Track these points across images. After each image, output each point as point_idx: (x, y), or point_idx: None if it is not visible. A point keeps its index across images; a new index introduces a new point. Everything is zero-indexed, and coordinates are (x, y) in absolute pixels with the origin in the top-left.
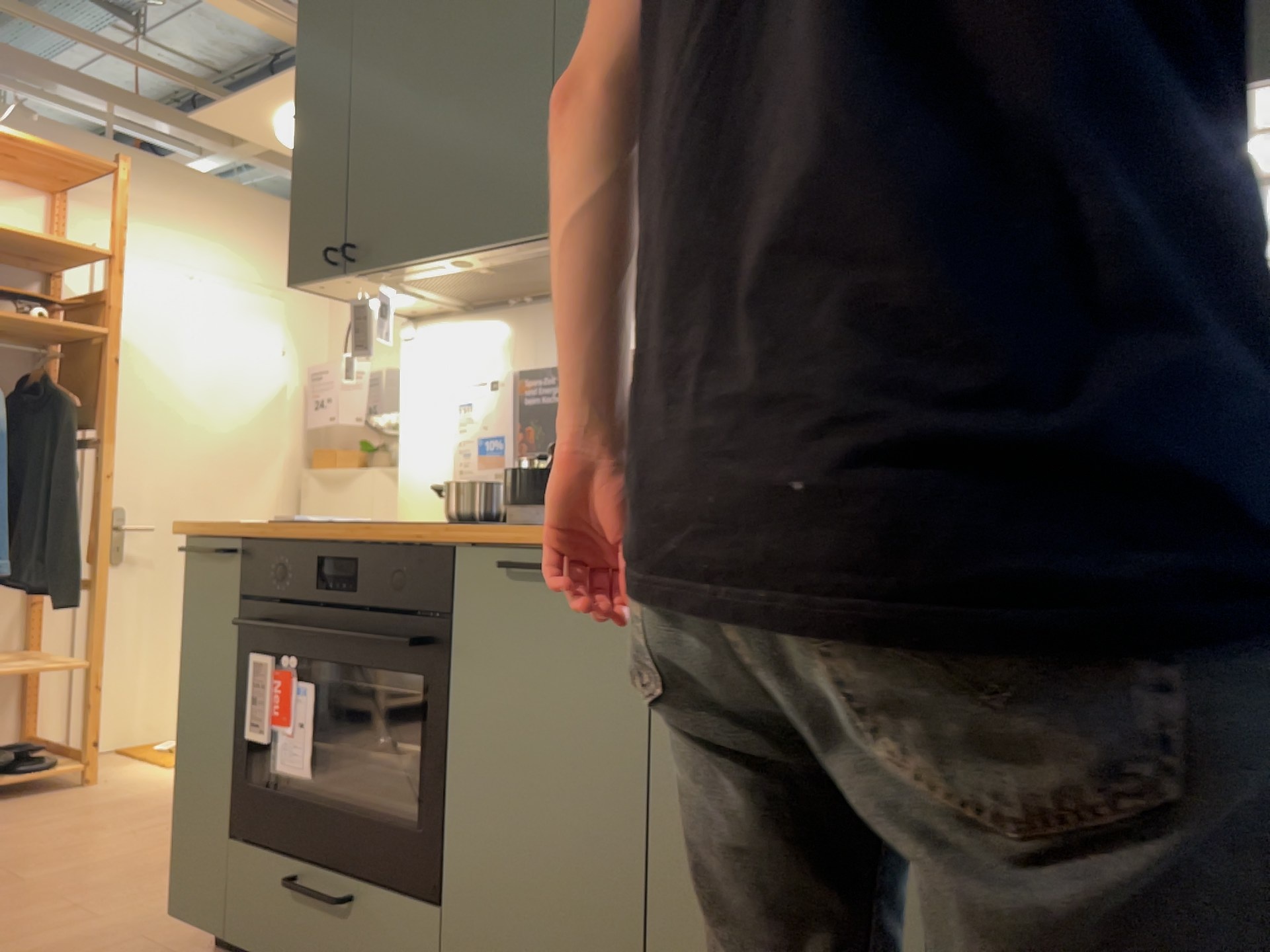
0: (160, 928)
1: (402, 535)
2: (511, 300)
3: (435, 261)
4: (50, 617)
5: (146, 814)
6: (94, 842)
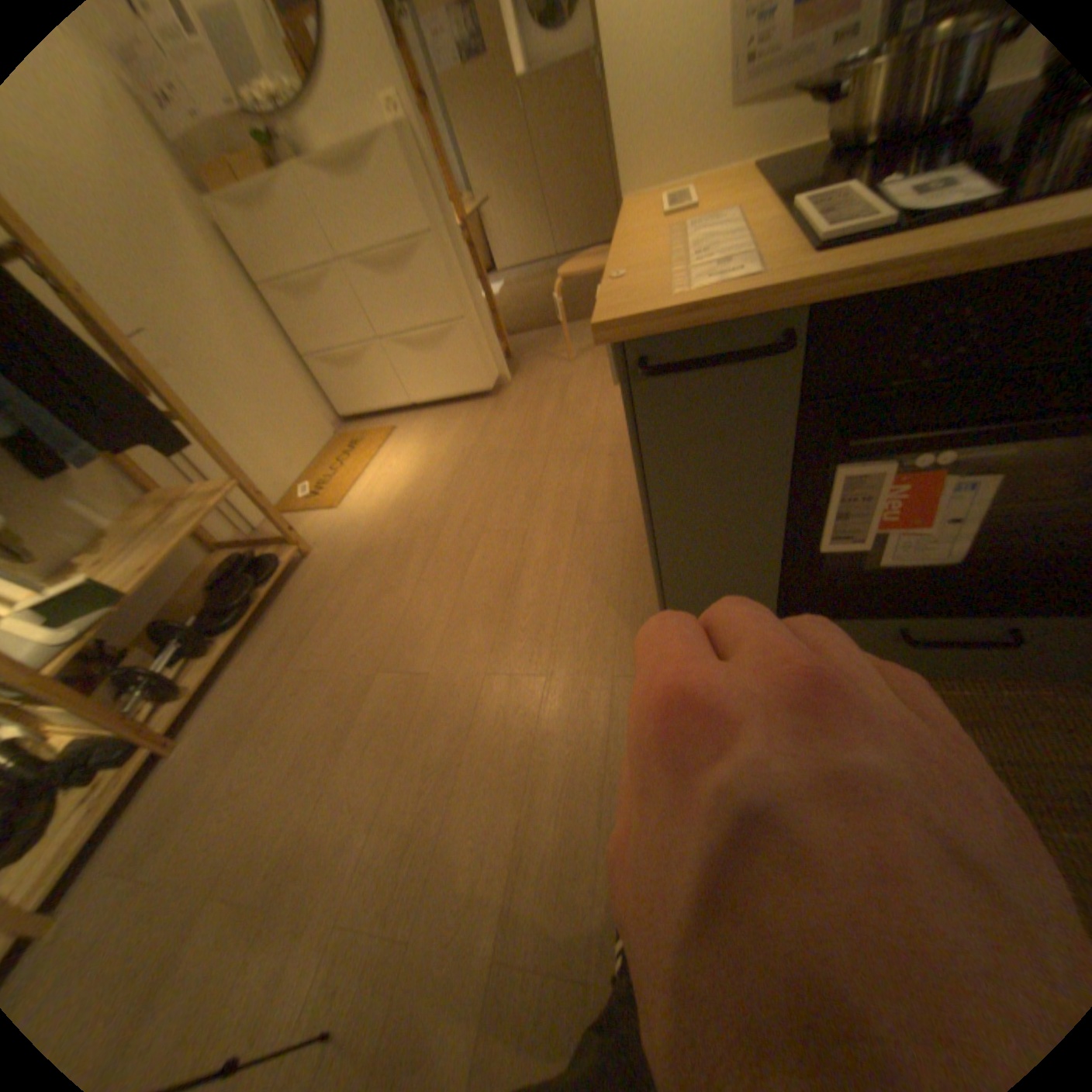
0: (609, 656)
1: None
2: None
3: None
4: (133, 453)
5: (398, 555)
6: (410, 602)
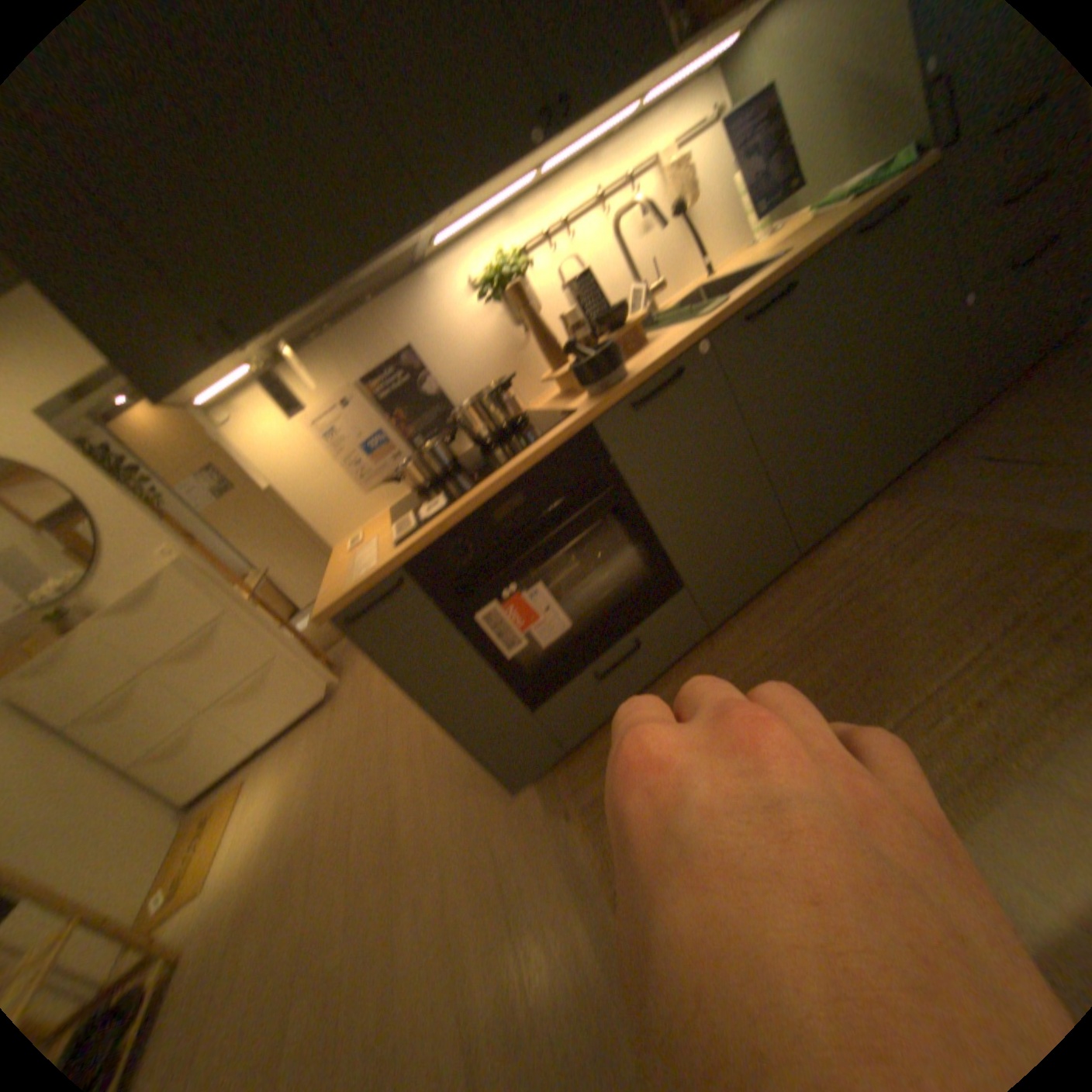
0: (480, 823)
1: (545, 445)
2: (312, 329)
3: (324, 289)
4: None
5: (282, 881)
6: (306, 912)
